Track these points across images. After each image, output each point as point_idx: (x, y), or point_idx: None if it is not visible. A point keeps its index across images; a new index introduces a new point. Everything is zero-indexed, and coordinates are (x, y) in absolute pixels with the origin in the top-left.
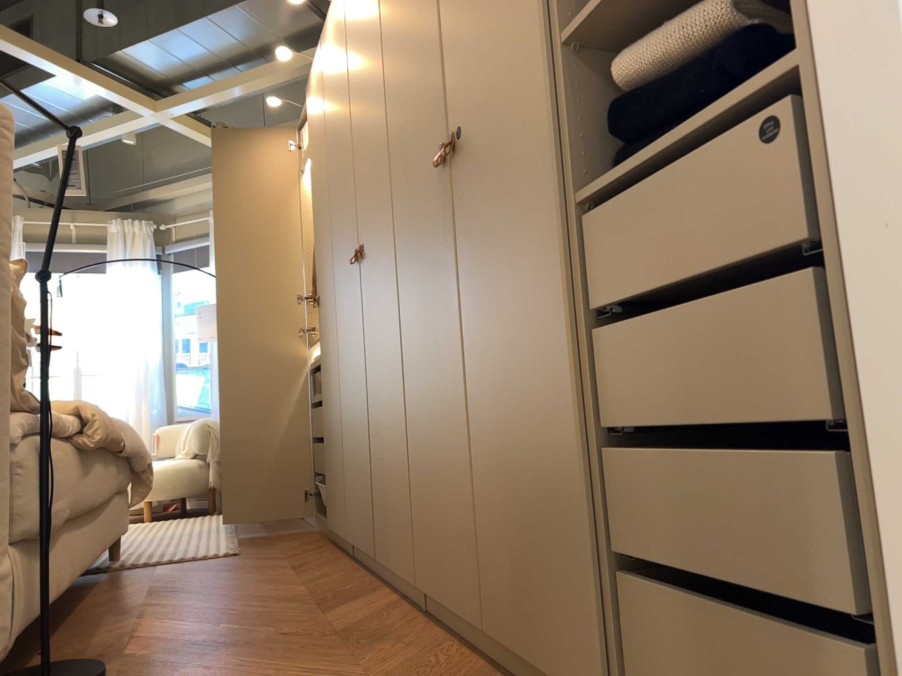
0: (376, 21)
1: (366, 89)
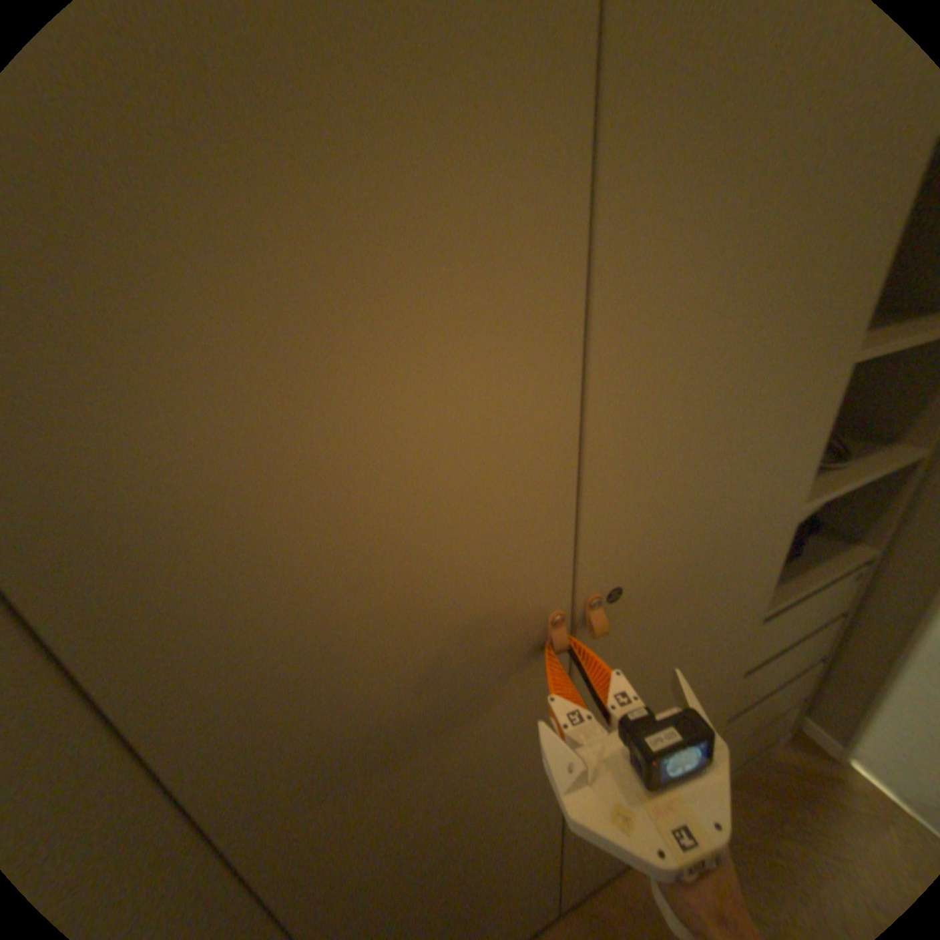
0: None
1: None
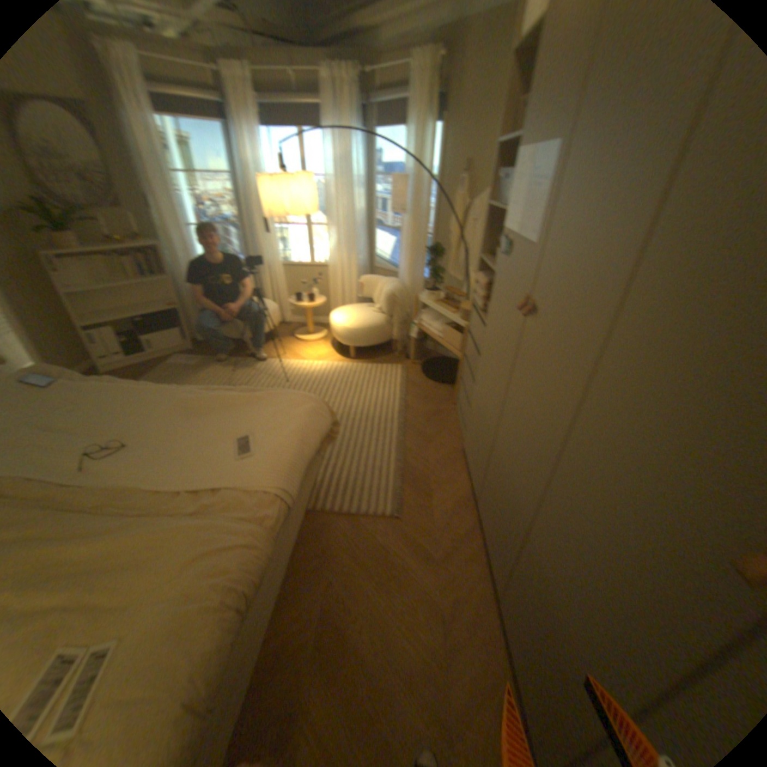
0: None
1: None
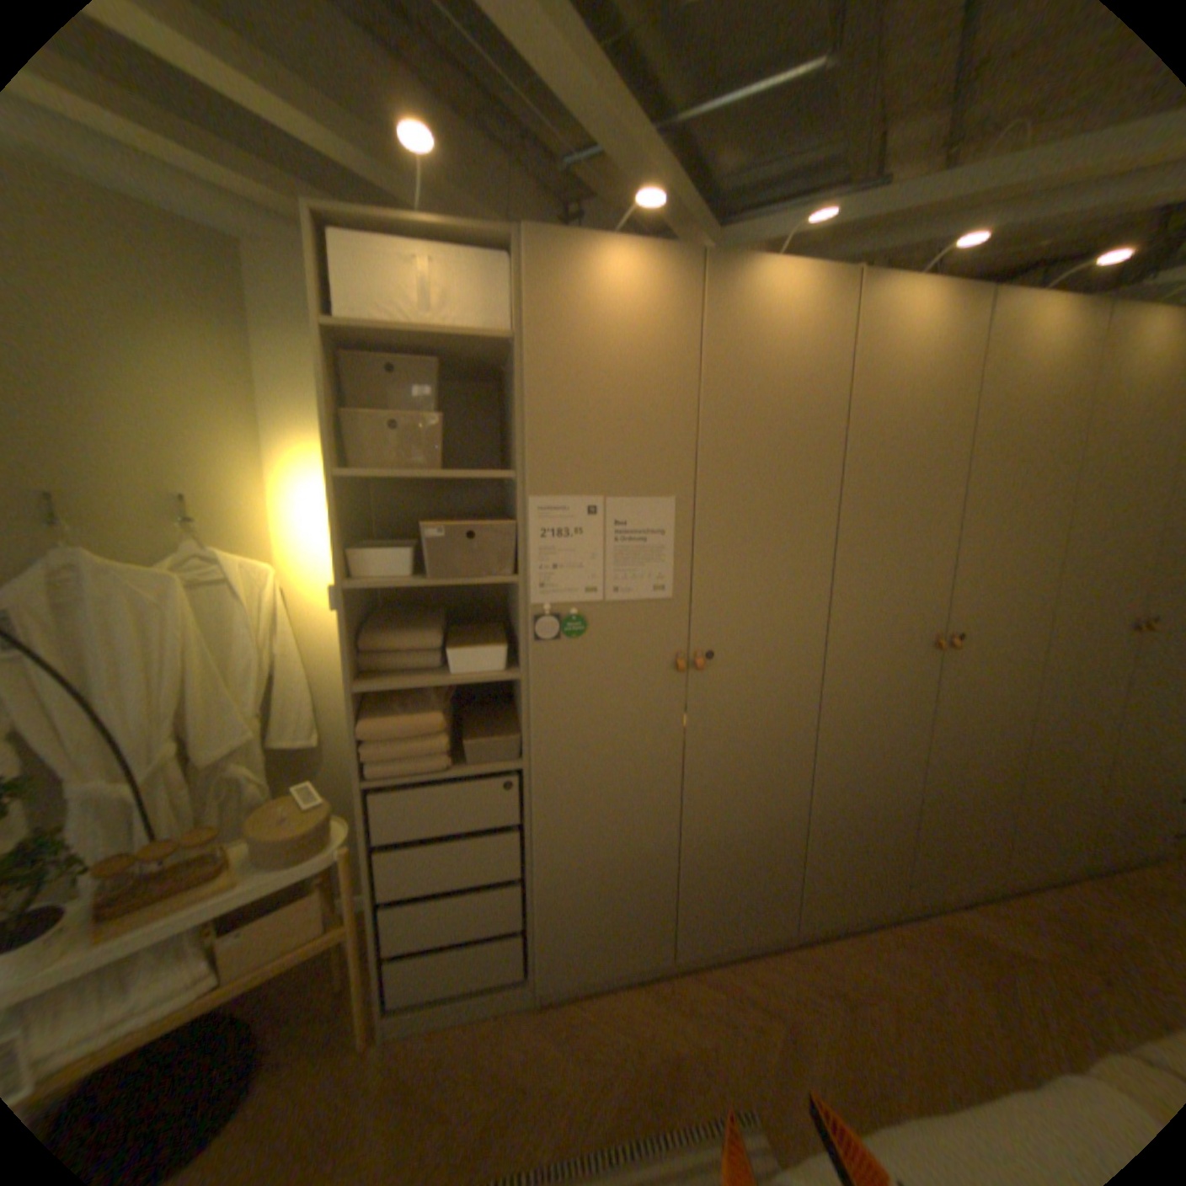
0: (1070, 434)
1: (1018, 477)
